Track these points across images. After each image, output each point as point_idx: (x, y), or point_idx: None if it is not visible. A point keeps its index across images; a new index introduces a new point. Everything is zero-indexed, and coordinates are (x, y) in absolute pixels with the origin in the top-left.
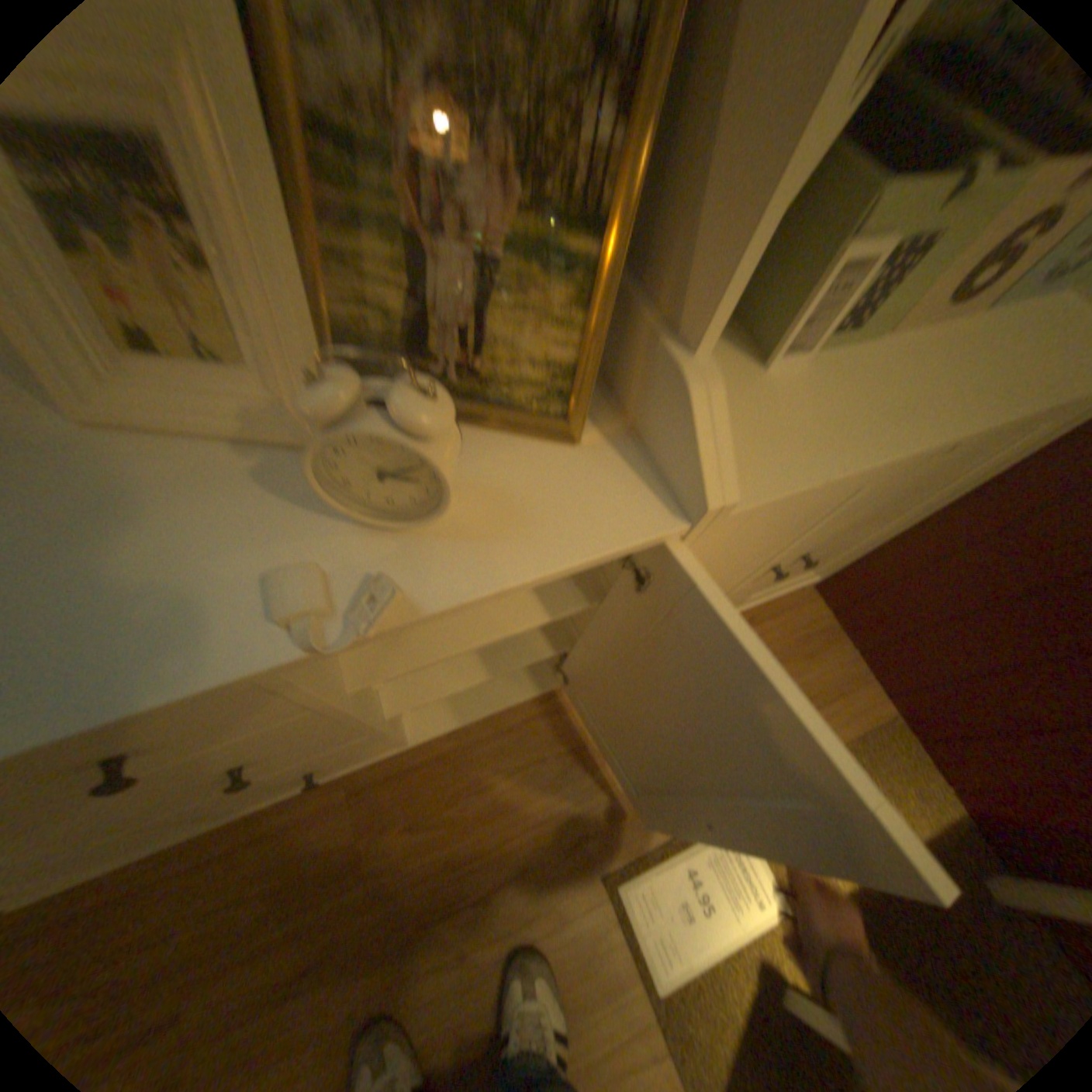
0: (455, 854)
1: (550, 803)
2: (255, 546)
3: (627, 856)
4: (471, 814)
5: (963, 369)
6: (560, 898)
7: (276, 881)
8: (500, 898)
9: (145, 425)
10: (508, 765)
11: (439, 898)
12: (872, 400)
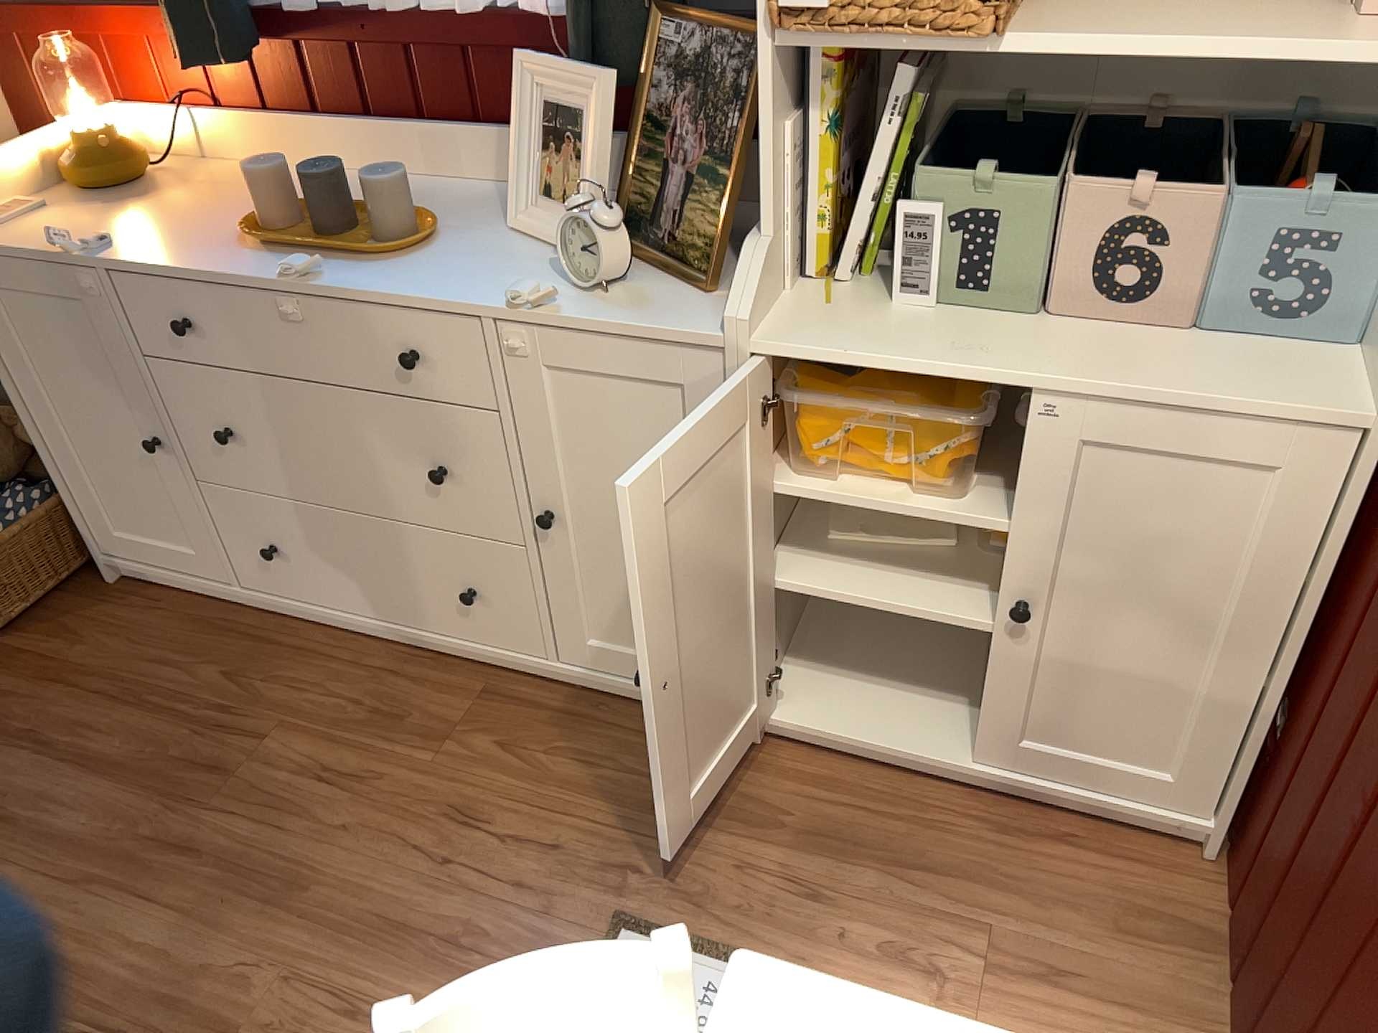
0: (517, 790)
1: (634, 818)
2: (525, 278)
3: (663, 919)
4: (558, 773)
5: (1095, 348)
6: (566, 894)
7: (388, 709)
8: (519, 850)
9: (530, 235)
10: (626, 762)
11: (475, 809)
12: (963, 336)
